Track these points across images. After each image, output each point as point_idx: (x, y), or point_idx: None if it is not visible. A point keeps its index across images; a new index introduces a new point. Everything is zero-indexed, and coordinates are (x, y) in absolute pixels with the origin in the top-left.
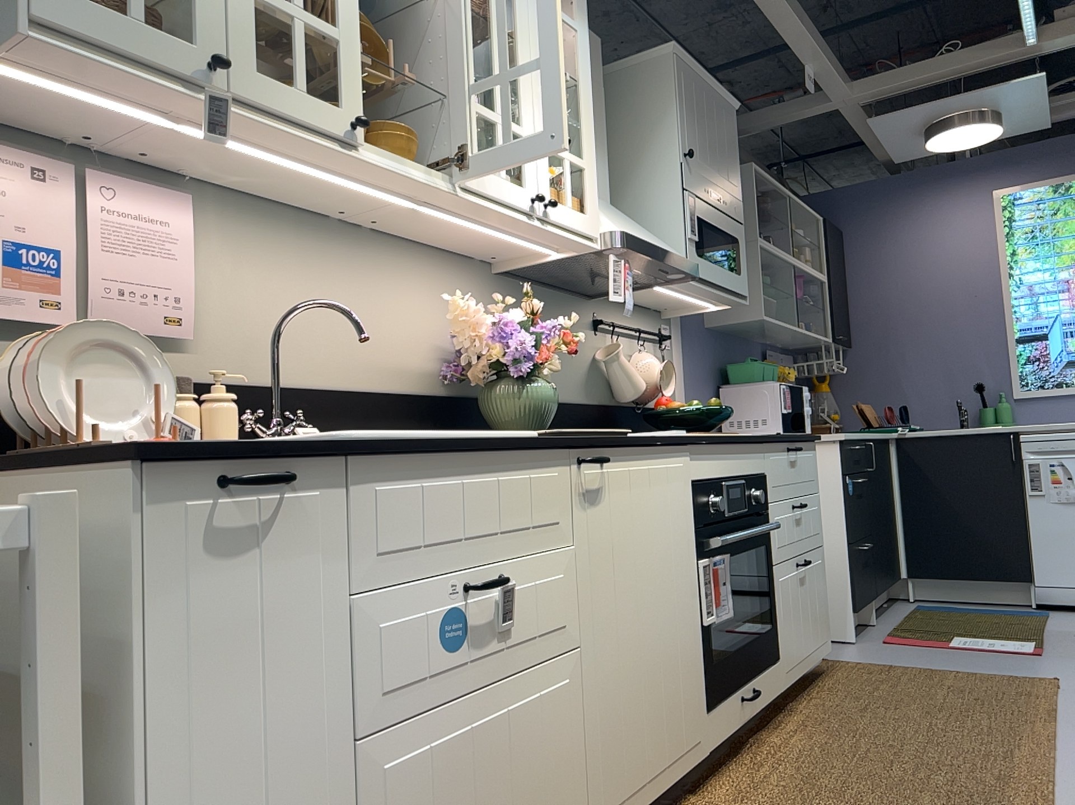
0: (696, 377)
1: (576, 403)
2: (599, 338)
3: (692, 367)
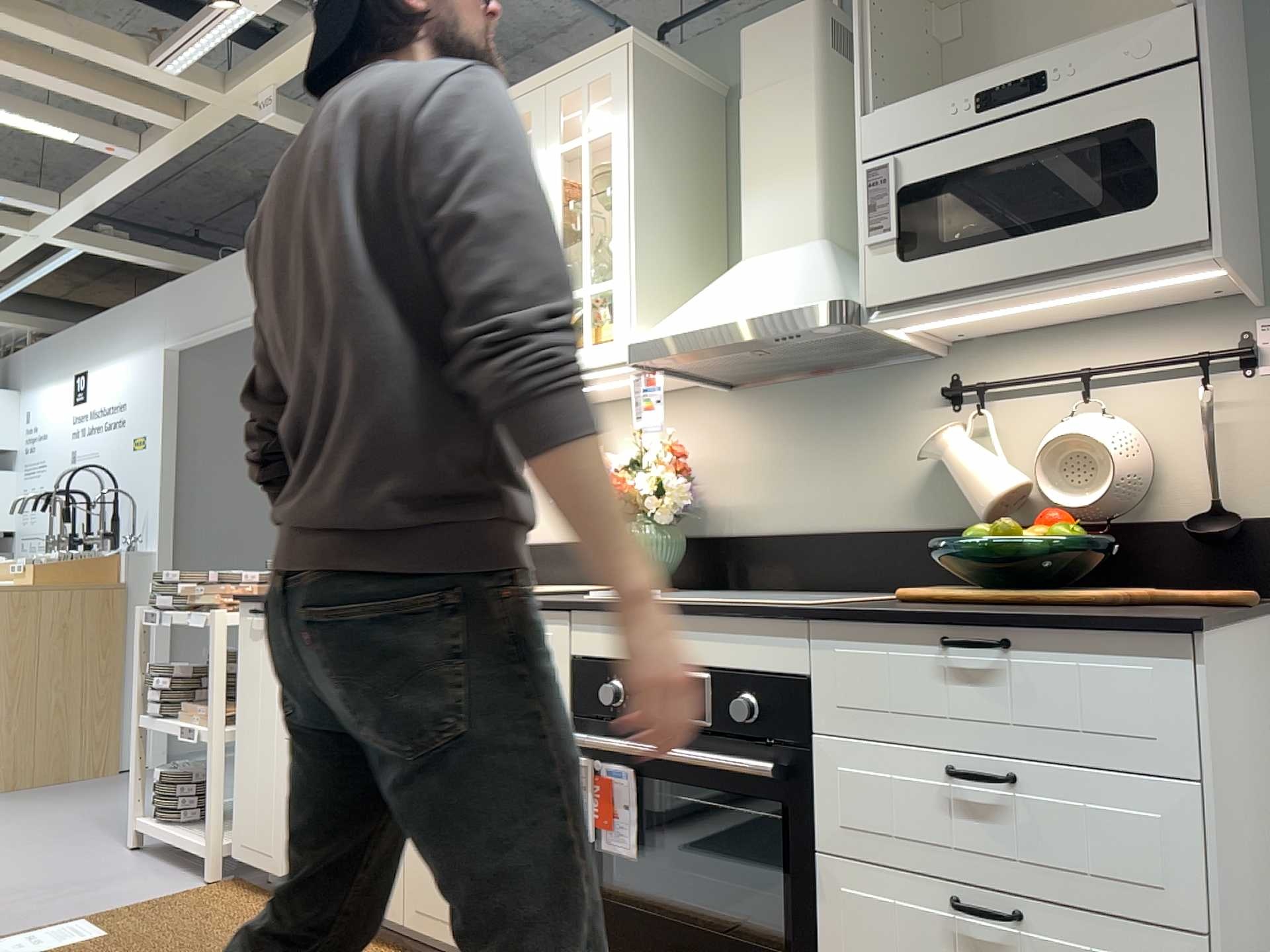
0: None
1: (876, 532)
2: (960, 416)
3: None
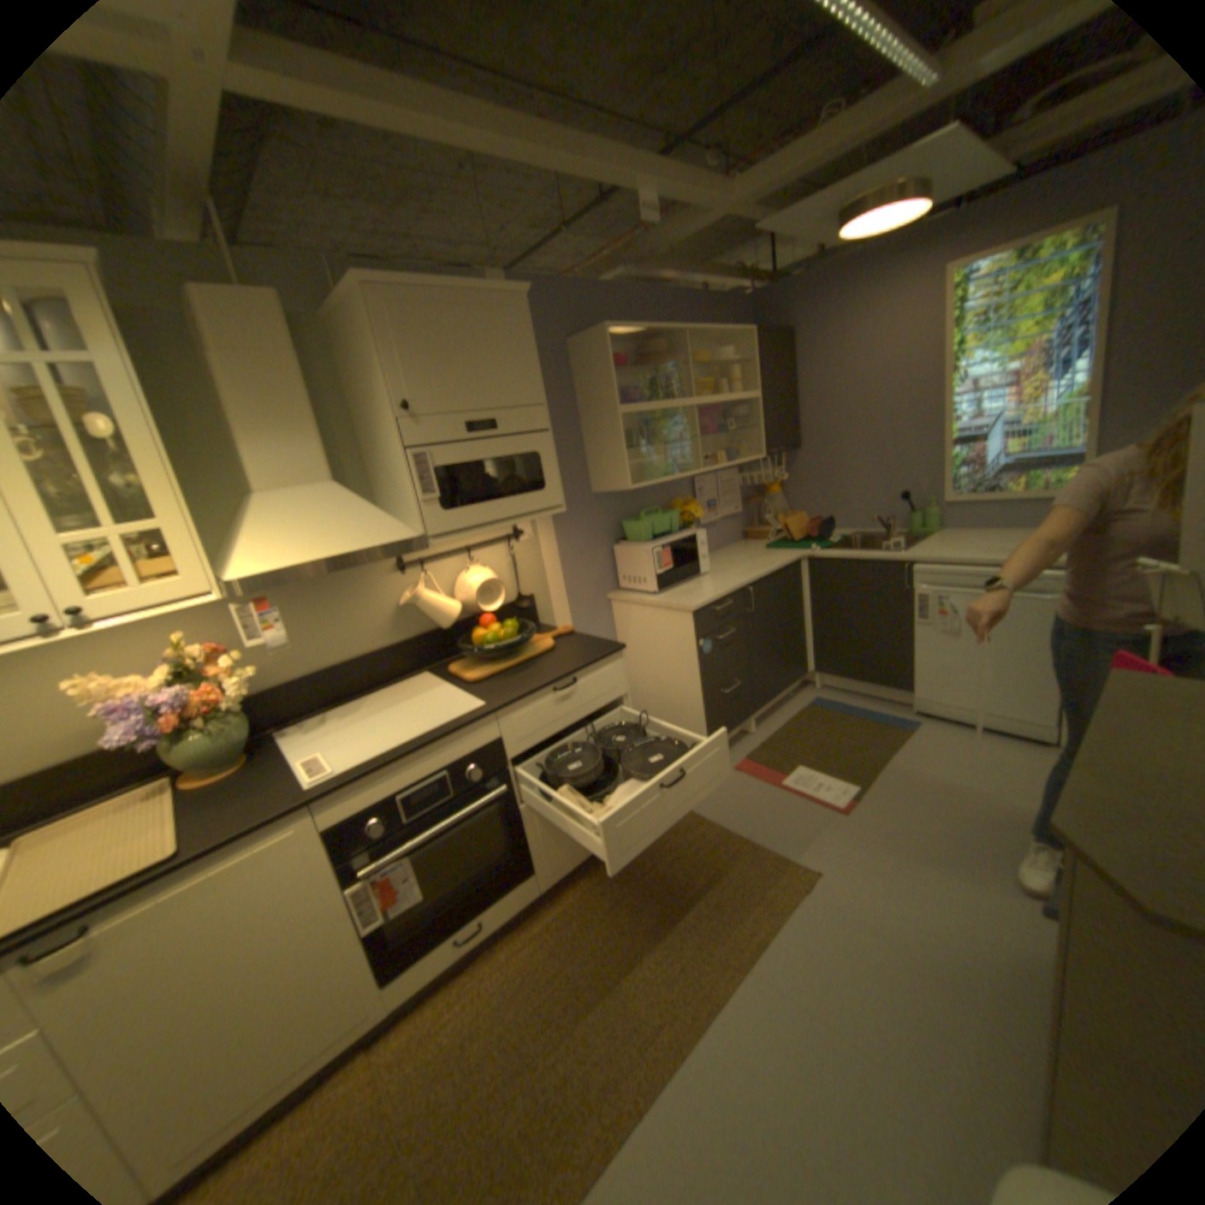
0: (575, 549)
1: (374, 652)
2: (406, 576)
3: (568, 541)
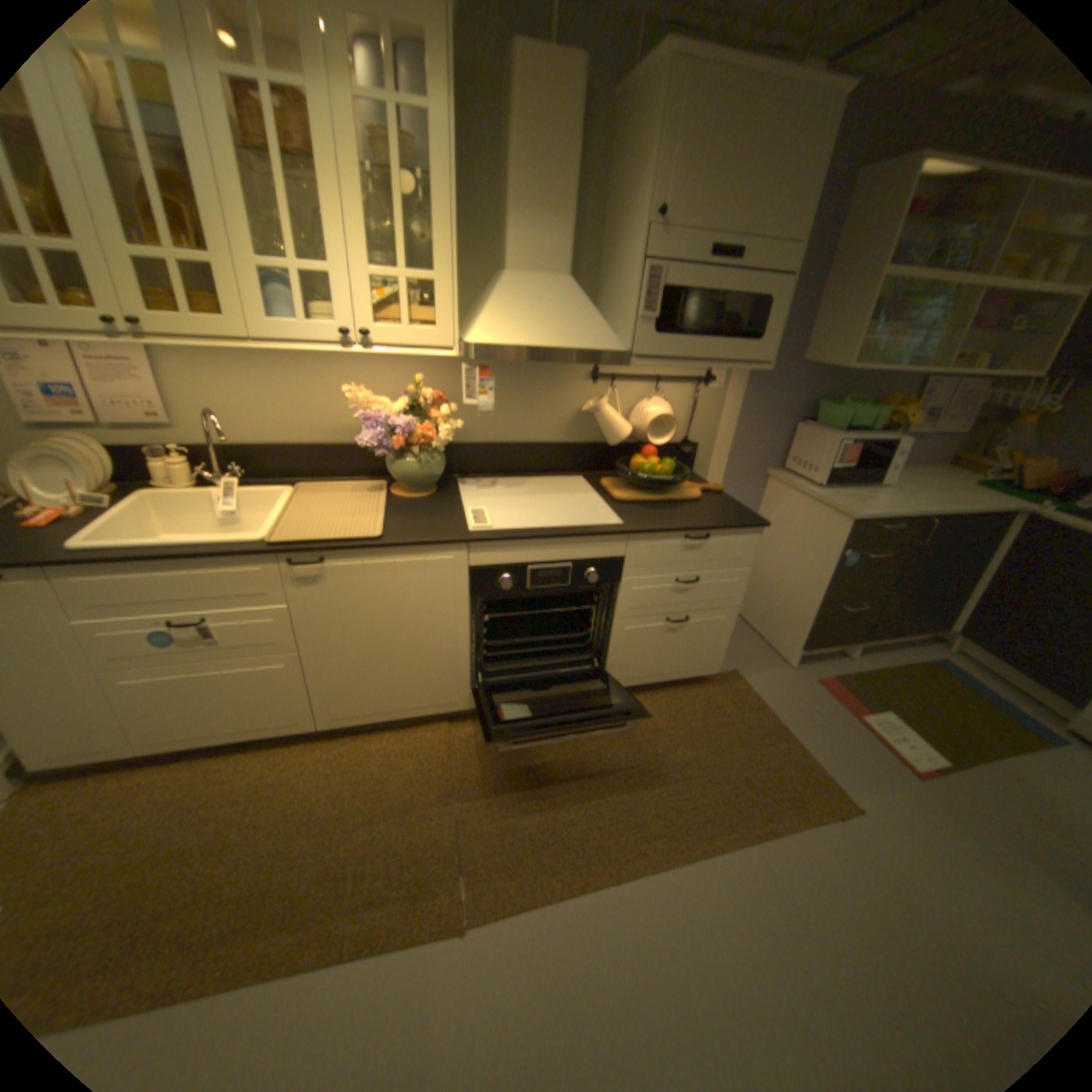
0: (758, 413)
1: (548, 445)
2: (596, 388)
3: (755, 403)
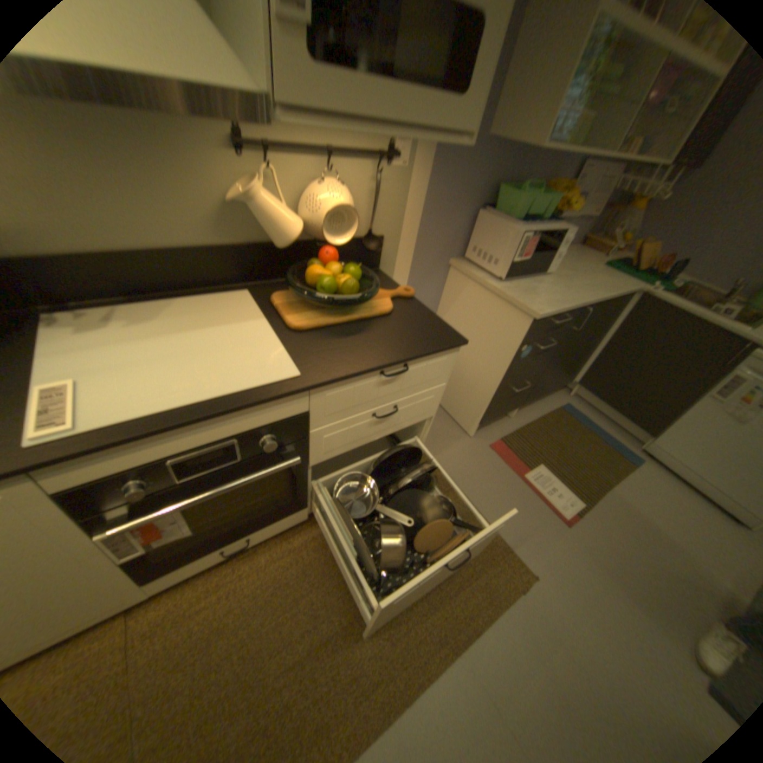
0: (444, 196)
1: (187, 246)
2: (243, 158)
3: (441, 184)
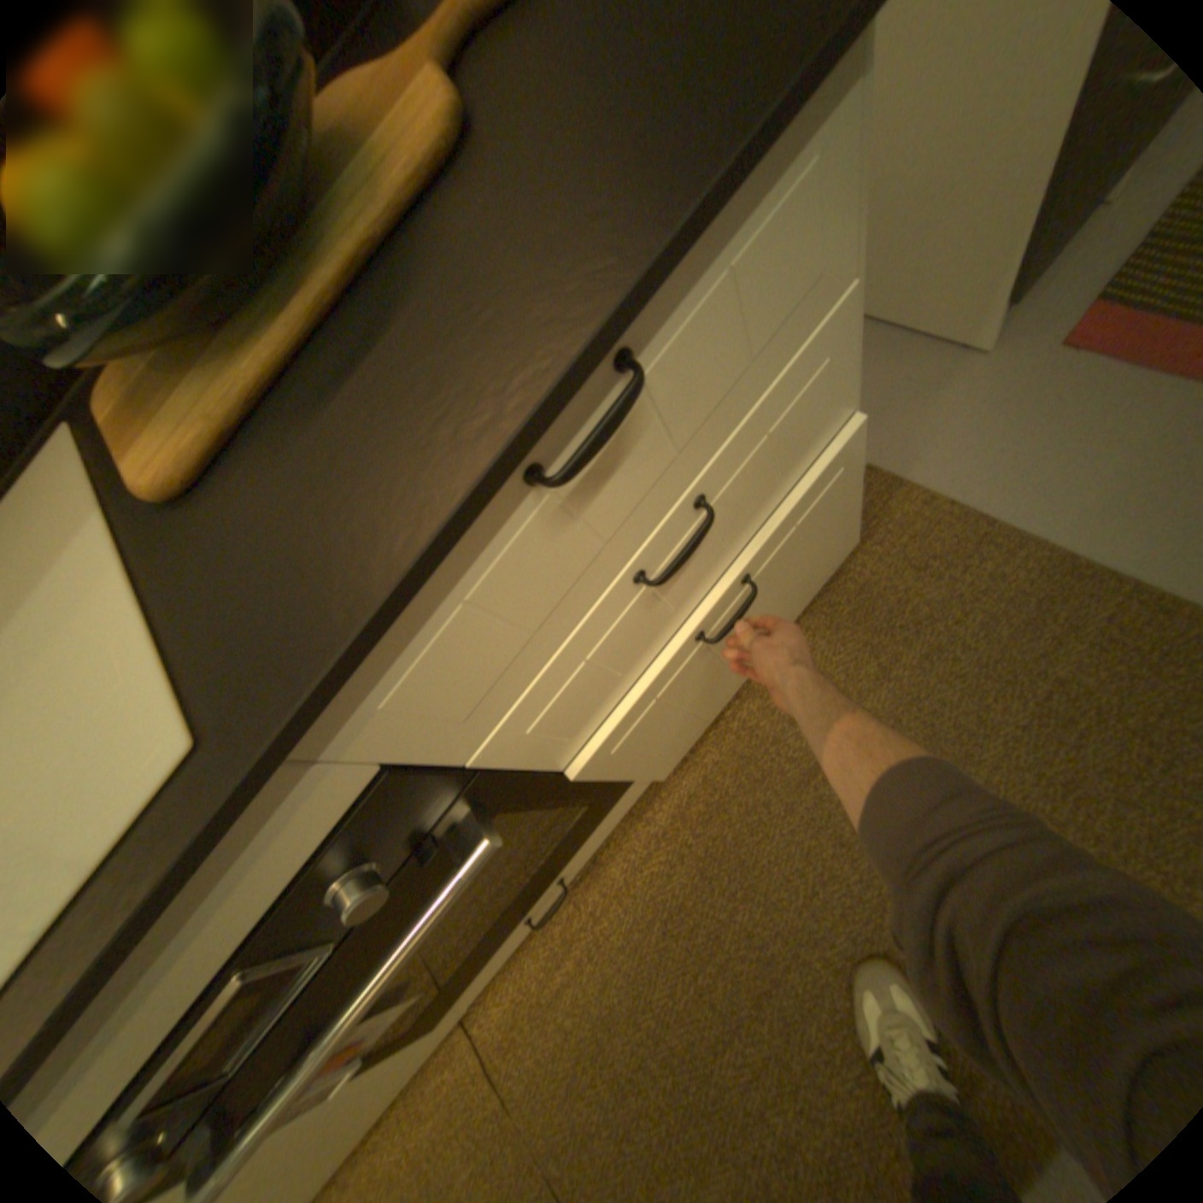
0: None
1: None
2: None
3: None
